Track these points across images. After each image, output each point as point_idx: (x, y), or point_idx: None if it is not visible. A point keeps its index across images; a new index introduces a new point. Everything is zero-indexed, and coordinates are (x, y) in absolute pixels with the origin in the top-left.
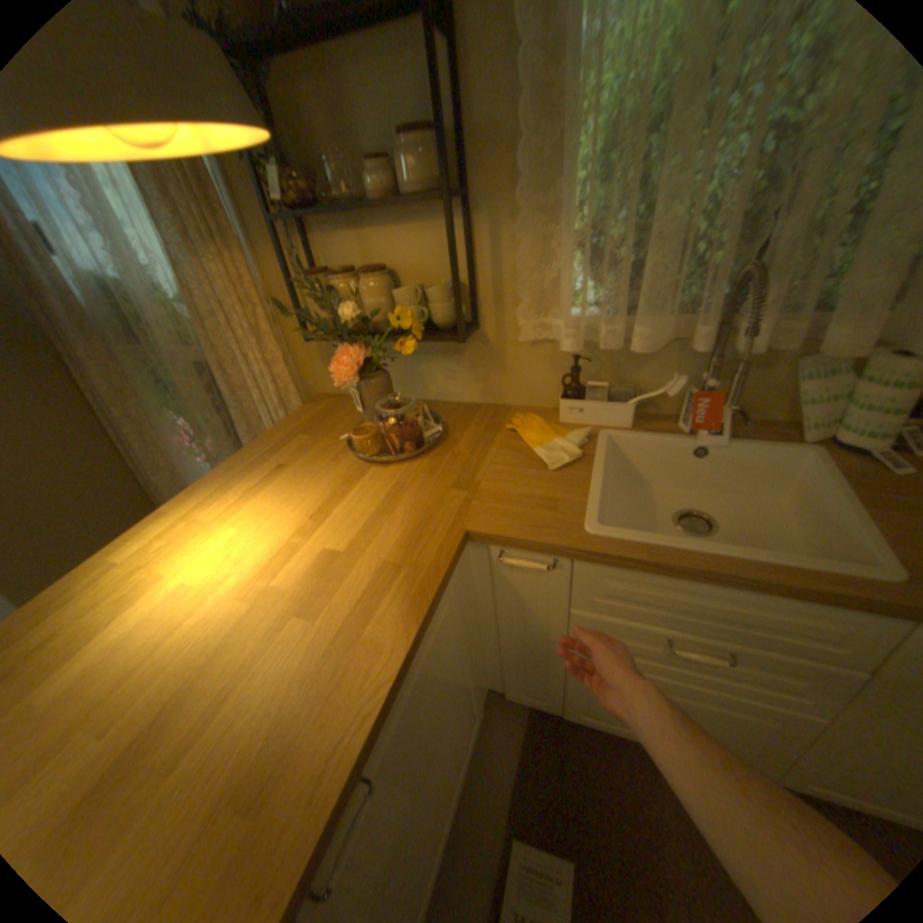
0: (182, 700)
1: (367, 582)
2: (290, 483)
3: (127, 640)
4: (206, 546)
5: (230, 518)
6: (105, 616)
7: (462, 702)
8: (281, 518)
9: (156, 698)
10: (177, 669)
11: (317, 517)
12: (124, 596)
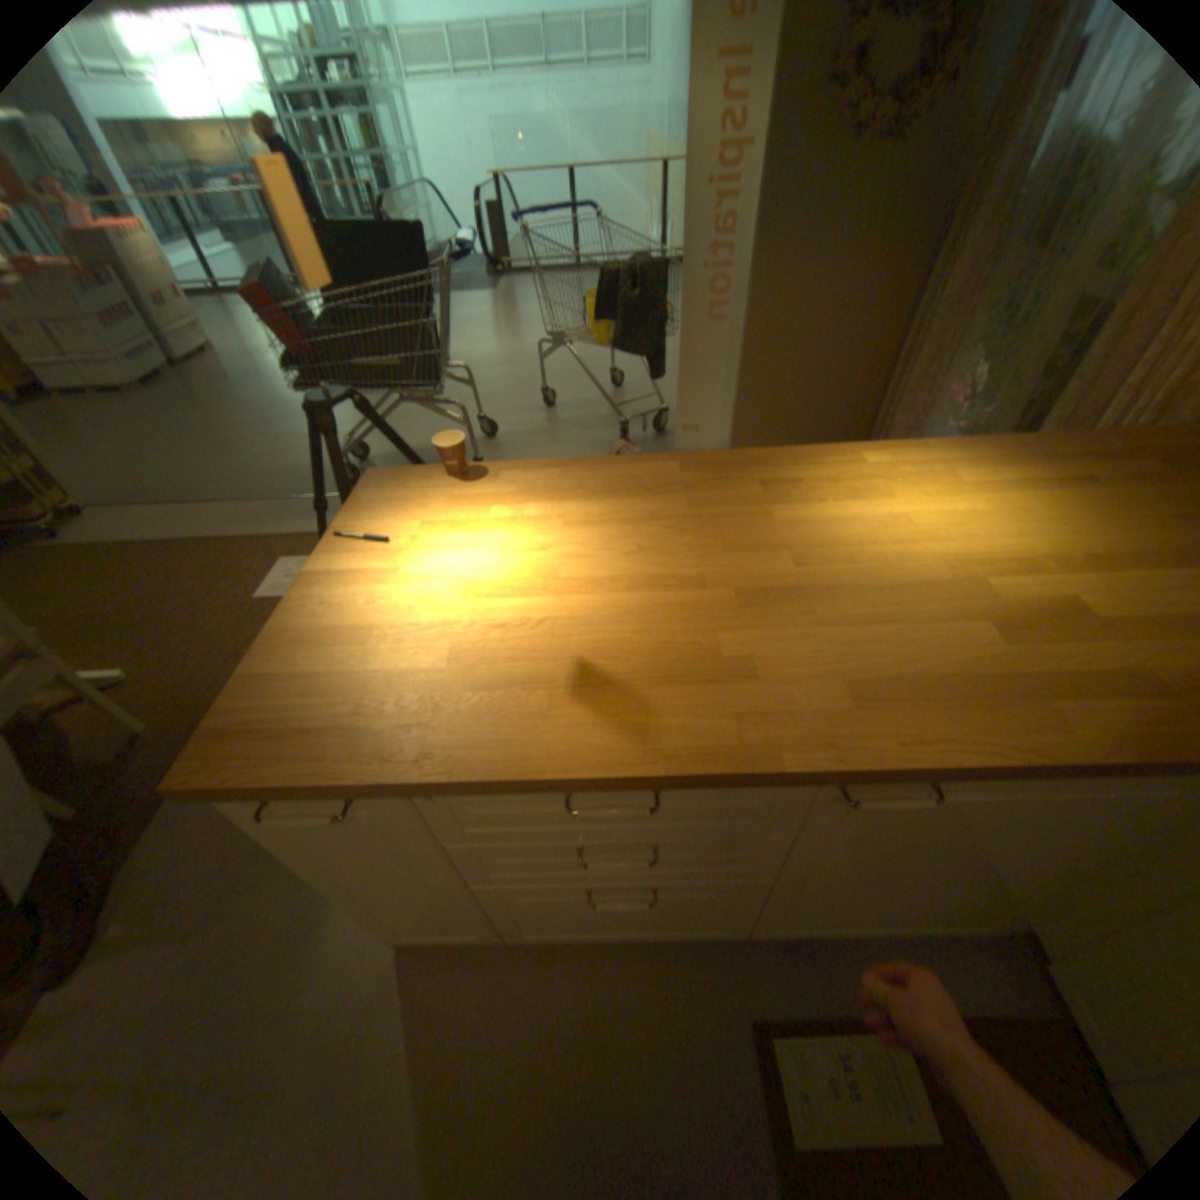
0: (857, 593)
1: (1109, 668)
2: (1092, 503)
3: (844, 522)
4: (950, 500)
5: (991, 492)
6: (838, 493)
7: (1021, 891)
8: (1051, 531)
9: (841, 576)
10: (866, 570)
11: (1098, 561)
12: (859, 489)
